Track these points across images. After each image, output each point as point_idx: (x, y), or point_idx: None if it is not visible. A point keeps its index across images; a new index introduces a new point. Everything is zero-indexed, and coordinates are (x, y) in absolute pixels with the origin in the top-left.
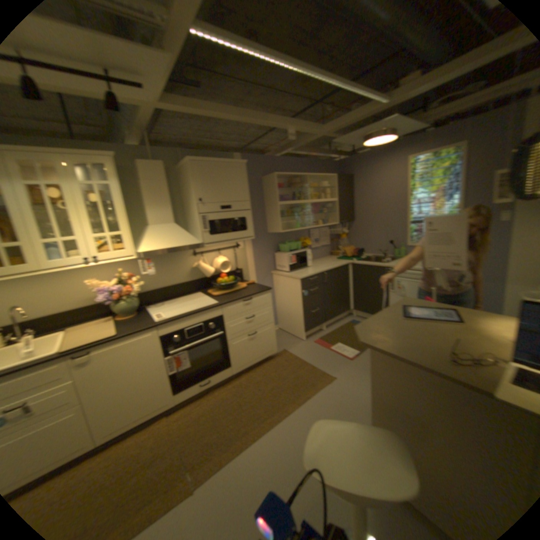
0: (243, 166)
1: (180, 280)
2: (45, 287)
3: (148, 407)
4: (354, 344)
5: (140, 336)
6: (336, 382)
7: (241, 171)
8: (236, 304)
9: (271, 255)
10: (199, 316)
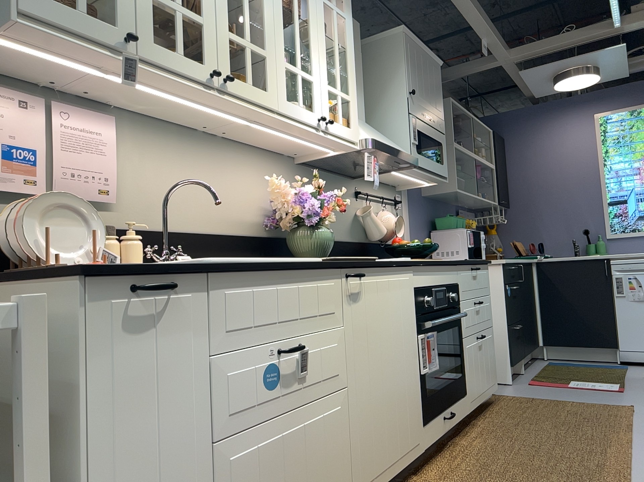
0: (439, 67)
1: (340, 232)
2: (190, 170)
3: (402, 435)
4: (593, 378)
5: (400, 271)
6: (635, 408)
7: (438, 72)
8: (466, 268)
9: (426, 233)
10: (442, 270)
